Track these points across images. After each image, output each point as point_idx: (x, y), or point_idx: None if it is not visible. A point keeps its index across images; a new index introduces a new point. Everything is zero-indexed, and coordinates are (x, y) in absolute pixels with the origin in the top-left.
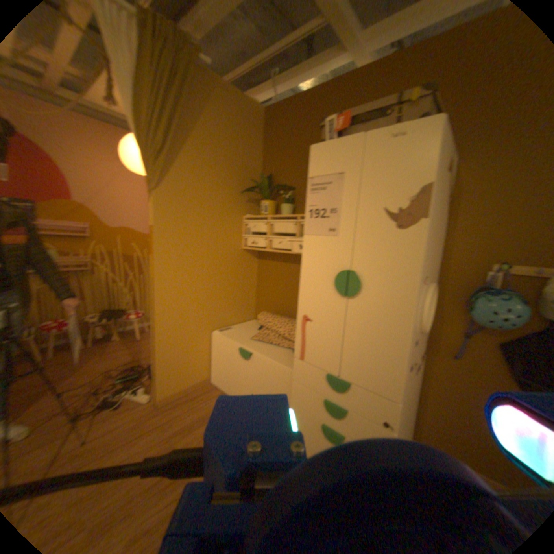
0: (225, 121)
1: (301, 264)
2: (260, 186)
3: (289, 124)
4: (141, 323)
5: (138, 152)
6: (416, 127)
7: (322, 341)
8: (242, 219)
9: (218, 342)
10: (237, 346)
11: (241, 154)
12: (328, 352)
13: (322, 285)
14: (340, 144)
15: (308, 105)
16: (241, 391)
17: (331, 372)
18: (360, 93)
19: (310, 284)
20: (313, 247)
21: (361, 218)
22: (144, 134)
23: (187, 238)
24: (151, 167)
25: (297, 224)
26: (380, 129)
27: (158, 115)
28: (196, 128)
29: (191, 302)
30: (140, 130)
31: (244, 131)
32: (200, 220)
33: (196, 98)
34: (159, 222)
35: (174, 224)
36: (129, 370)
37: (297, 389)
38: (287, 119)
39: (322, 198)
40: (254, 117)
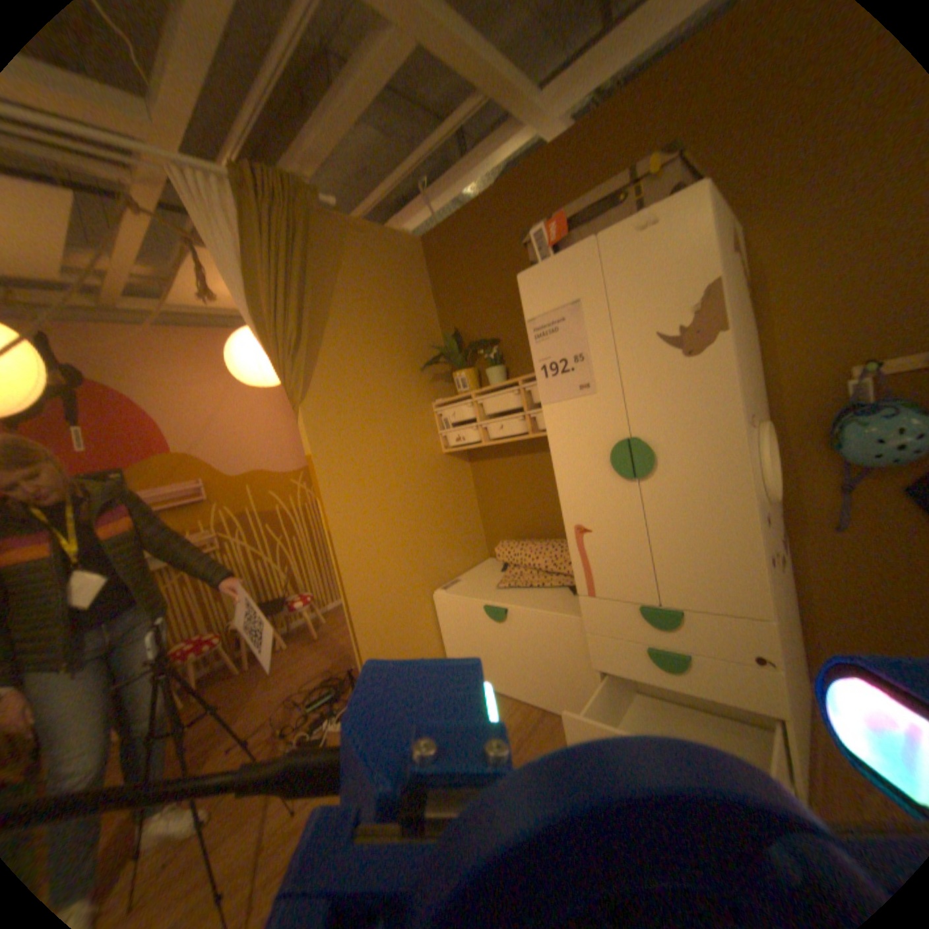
0: (372, 272)
1: (551, 448)
2: (447, 350)
3: (466, 249)
4: (311, 610)
5: (267, 354)
6: (670, 206)
7: (617, 556)
8: (431, 407)
9: (446, 605)
10: (481, 603)
11: (405, 312)
12: (631, 571)
13: (592, 472)
14: (562, 260)
15: (487, 214)
16: (506, 673)
17: (646, 601)
18: (563, 176)
19: (574, 474)
20: (563, 417)
21: (626, 355)
22: (271, 327)
23: (363, 458)
24: (290, 369)
25: (521, 392)
26: (616, 223)
27: (284, 295)
28: (337, 296)
29: (392, 552)
30: (265, 322)
31: (402, 277)
32: (374, 425)
33: (327, 254)
34: (319, 446)
35: (339, 442)
36: (320, 685)
37: (598, 643)
38: (460, 243)
39: (557, 344)
40: (410, 254)
